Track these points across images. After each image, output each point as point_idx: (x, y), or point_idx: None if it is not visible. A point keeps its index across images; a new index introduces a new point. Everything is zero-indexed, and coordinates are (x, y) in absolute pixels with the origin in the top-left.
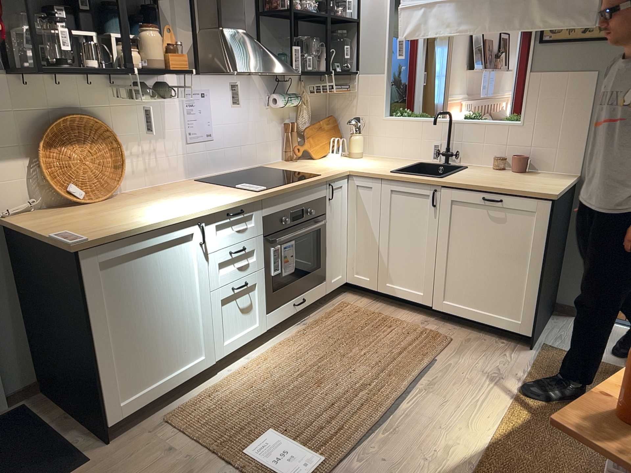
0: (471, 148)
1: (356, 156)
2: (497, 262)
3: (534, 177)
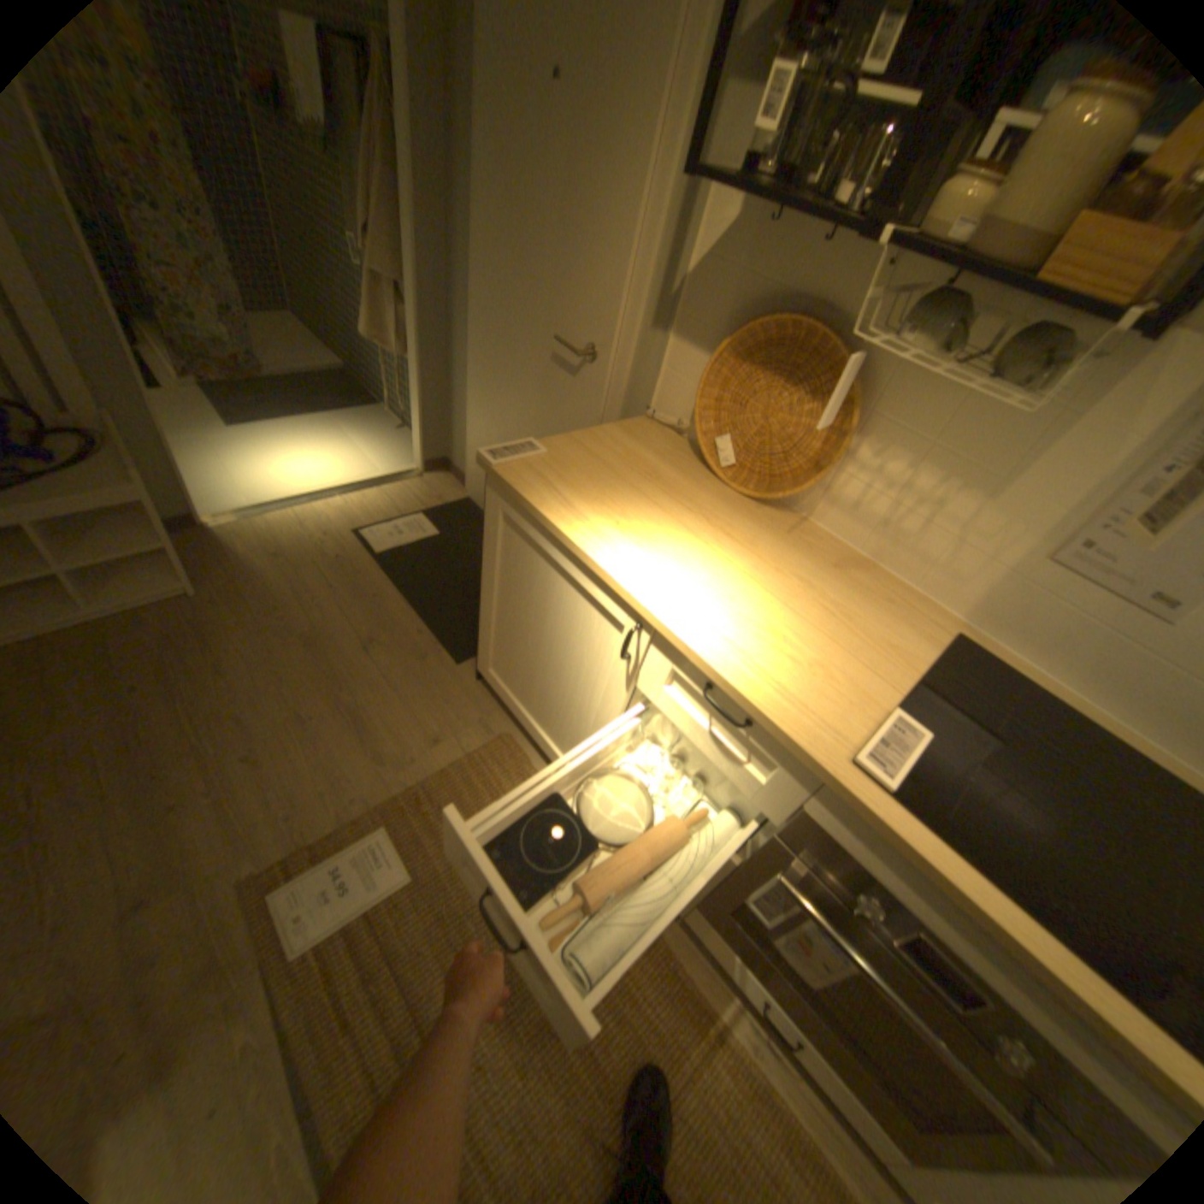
0: None
1: None
2: None
3: None
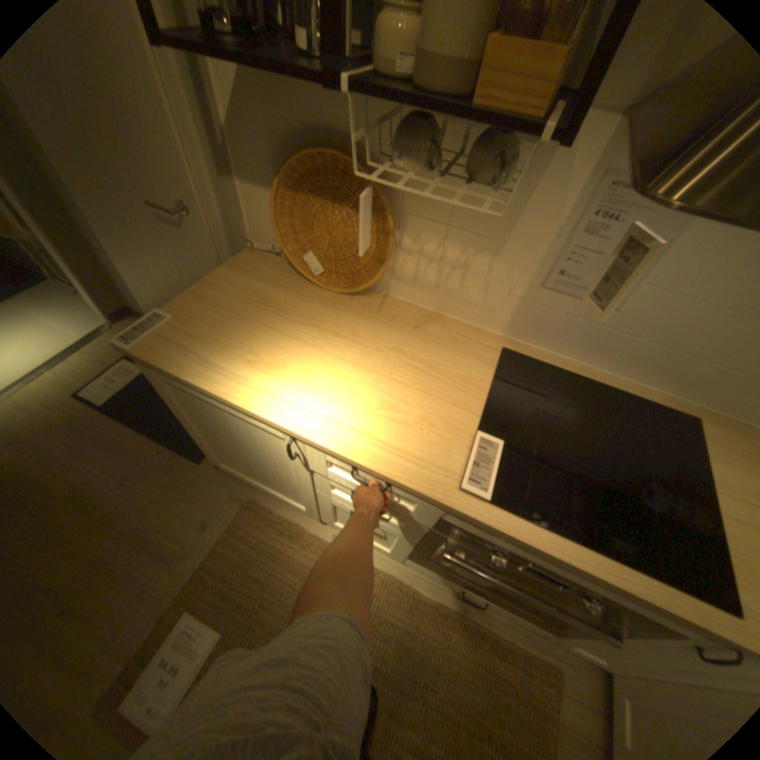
0: None
1: None
2: None
3: None
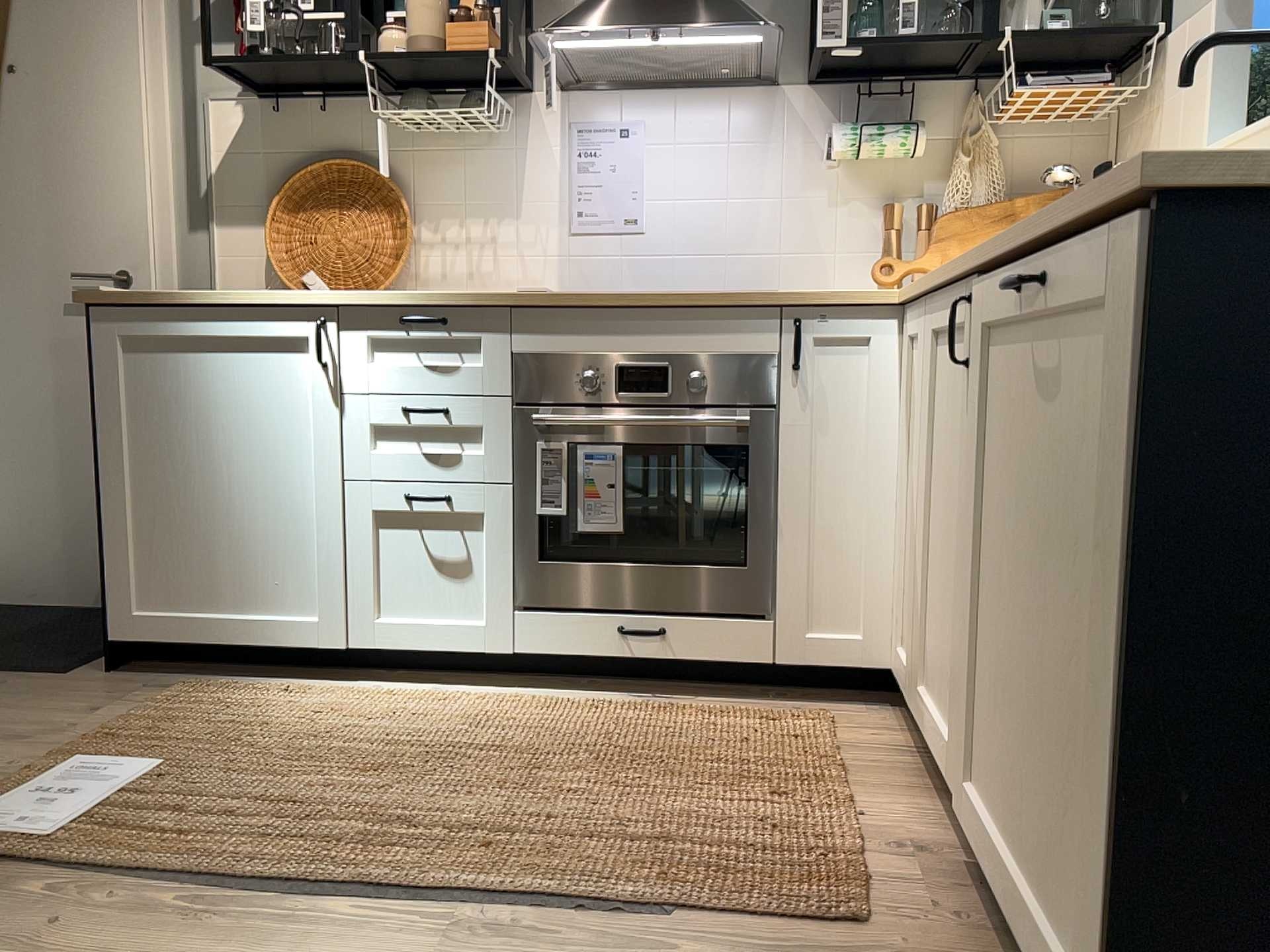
0: None
1: None
2: (1062, 615)
3: None
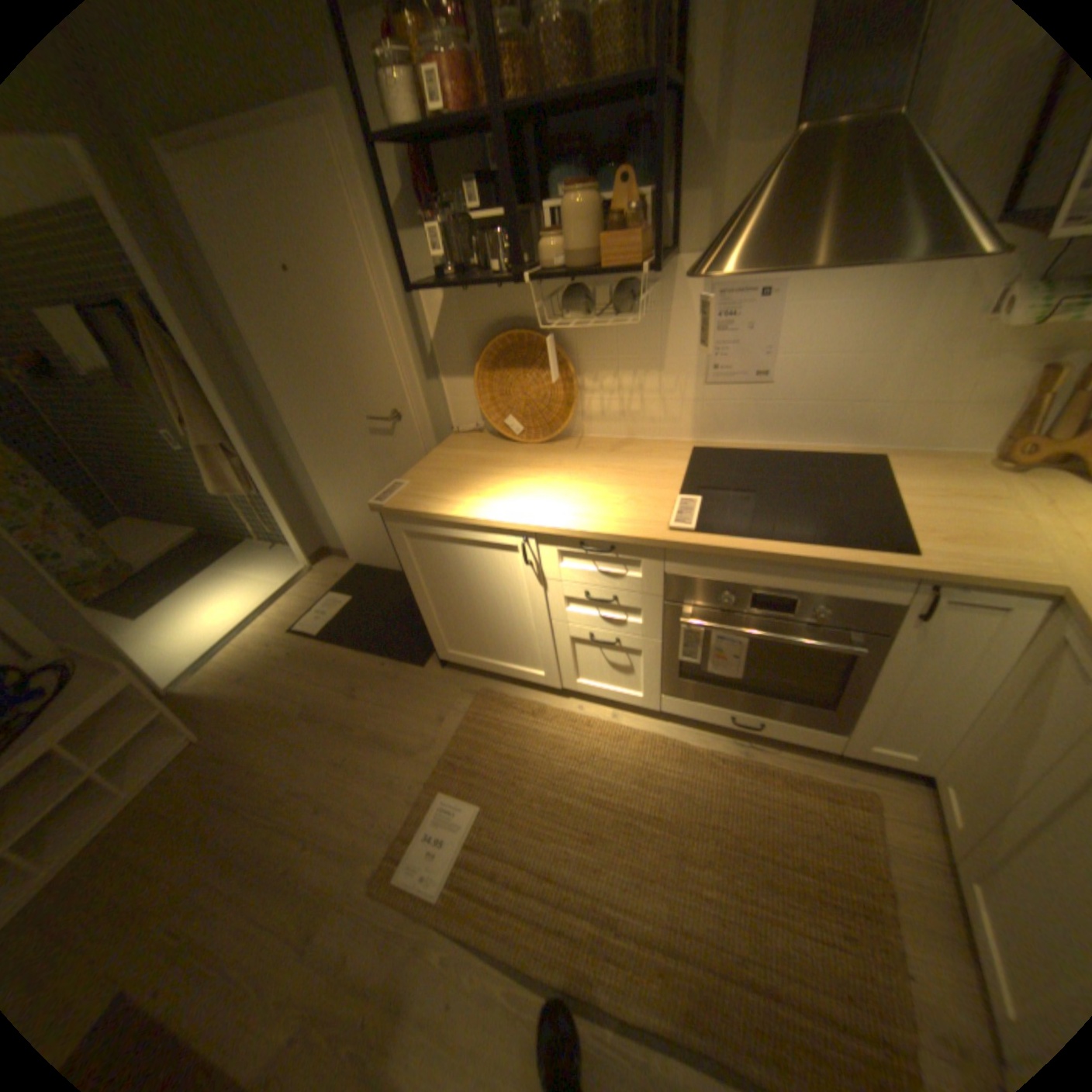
0: None
1: None
2: None
3: None
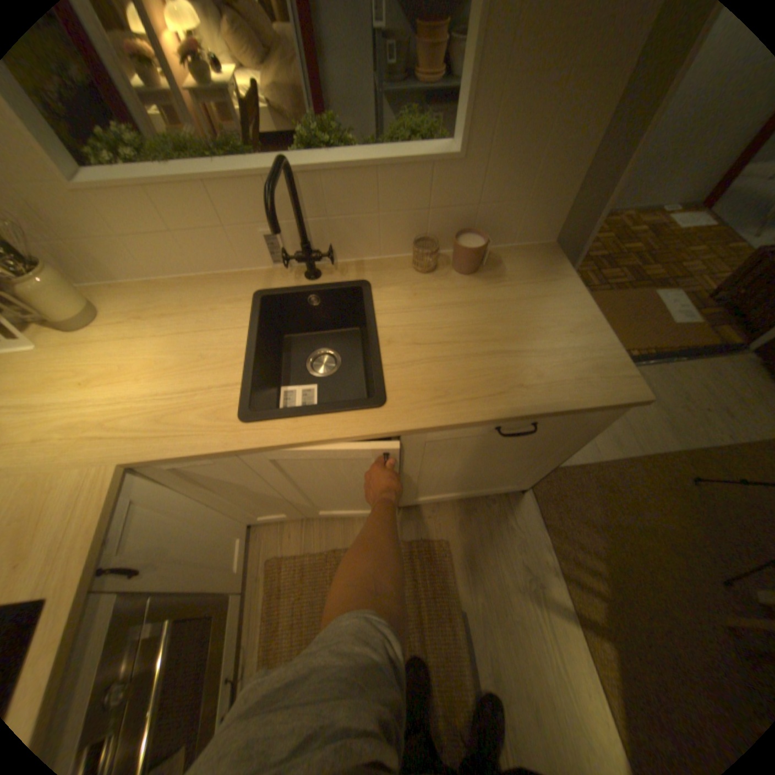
0: (350, 229)
1: (75, 325)
2: (495, 466)
3: (510, 291)
